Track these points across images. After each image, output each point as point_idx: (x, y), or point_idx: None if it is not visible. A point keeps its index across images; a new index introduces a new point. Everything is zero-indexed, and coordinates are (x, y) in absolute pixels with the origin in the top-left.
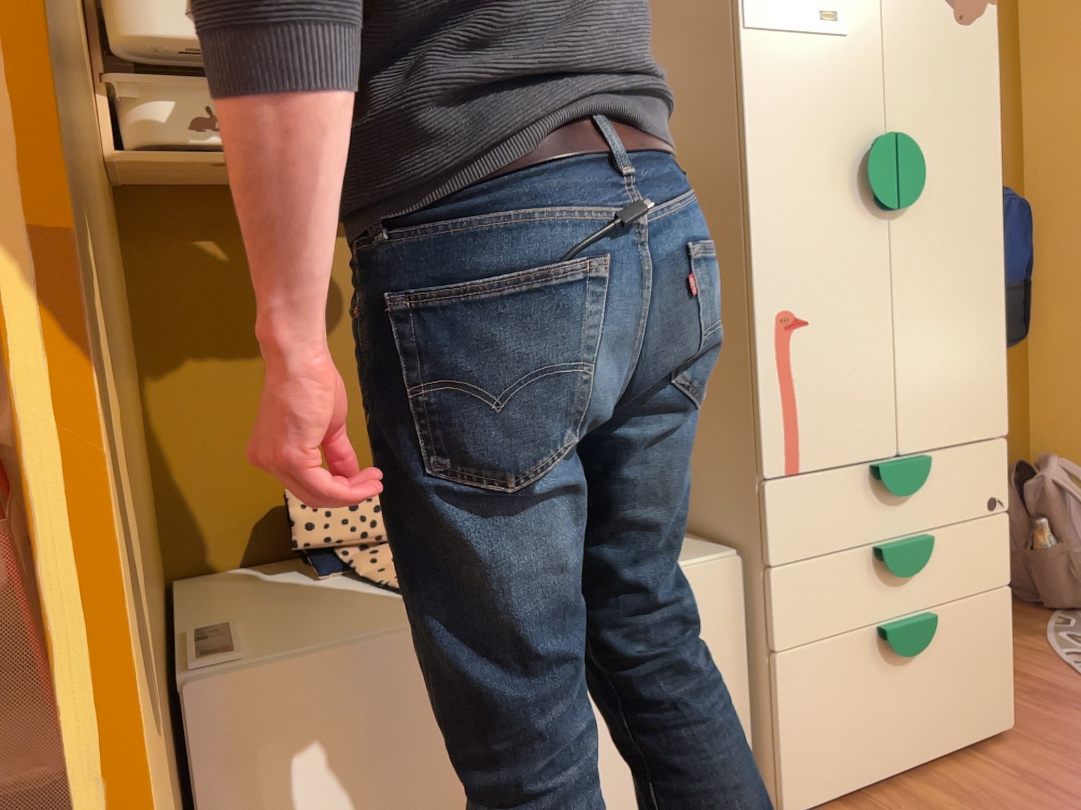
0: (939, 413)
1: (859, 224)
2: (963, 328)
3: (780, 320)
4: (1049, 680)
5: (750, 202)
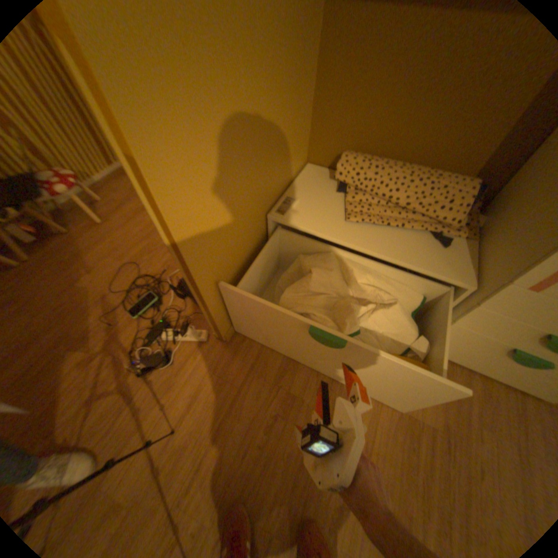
0: None
1: None
2: None
3: None
4: None
5: None
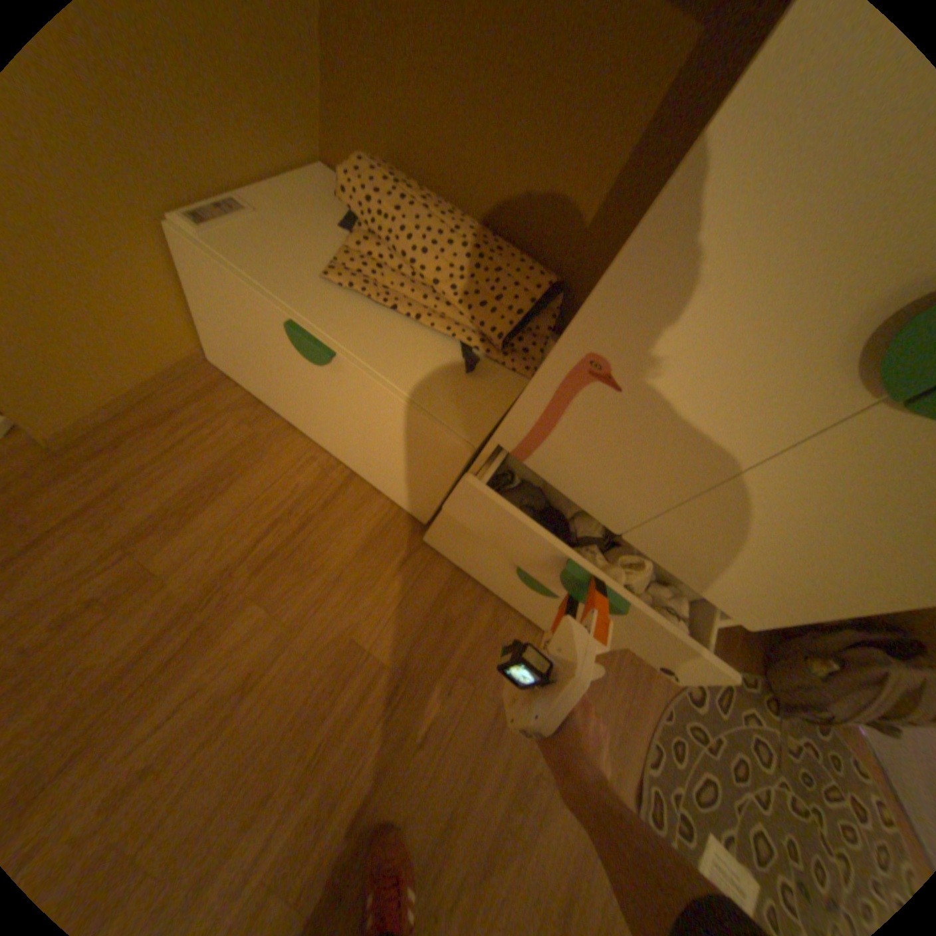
0: (693, 560)
1: (817, 363)
2: (816, 562)
3: (592, 359)
4: (651, 674)
5: (667, 191)
